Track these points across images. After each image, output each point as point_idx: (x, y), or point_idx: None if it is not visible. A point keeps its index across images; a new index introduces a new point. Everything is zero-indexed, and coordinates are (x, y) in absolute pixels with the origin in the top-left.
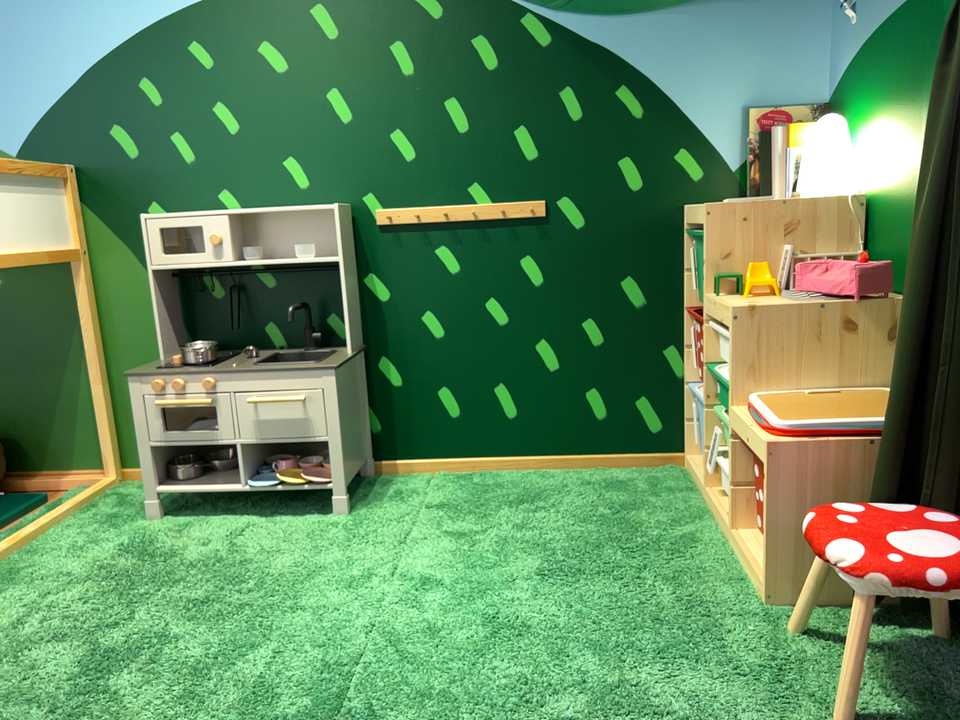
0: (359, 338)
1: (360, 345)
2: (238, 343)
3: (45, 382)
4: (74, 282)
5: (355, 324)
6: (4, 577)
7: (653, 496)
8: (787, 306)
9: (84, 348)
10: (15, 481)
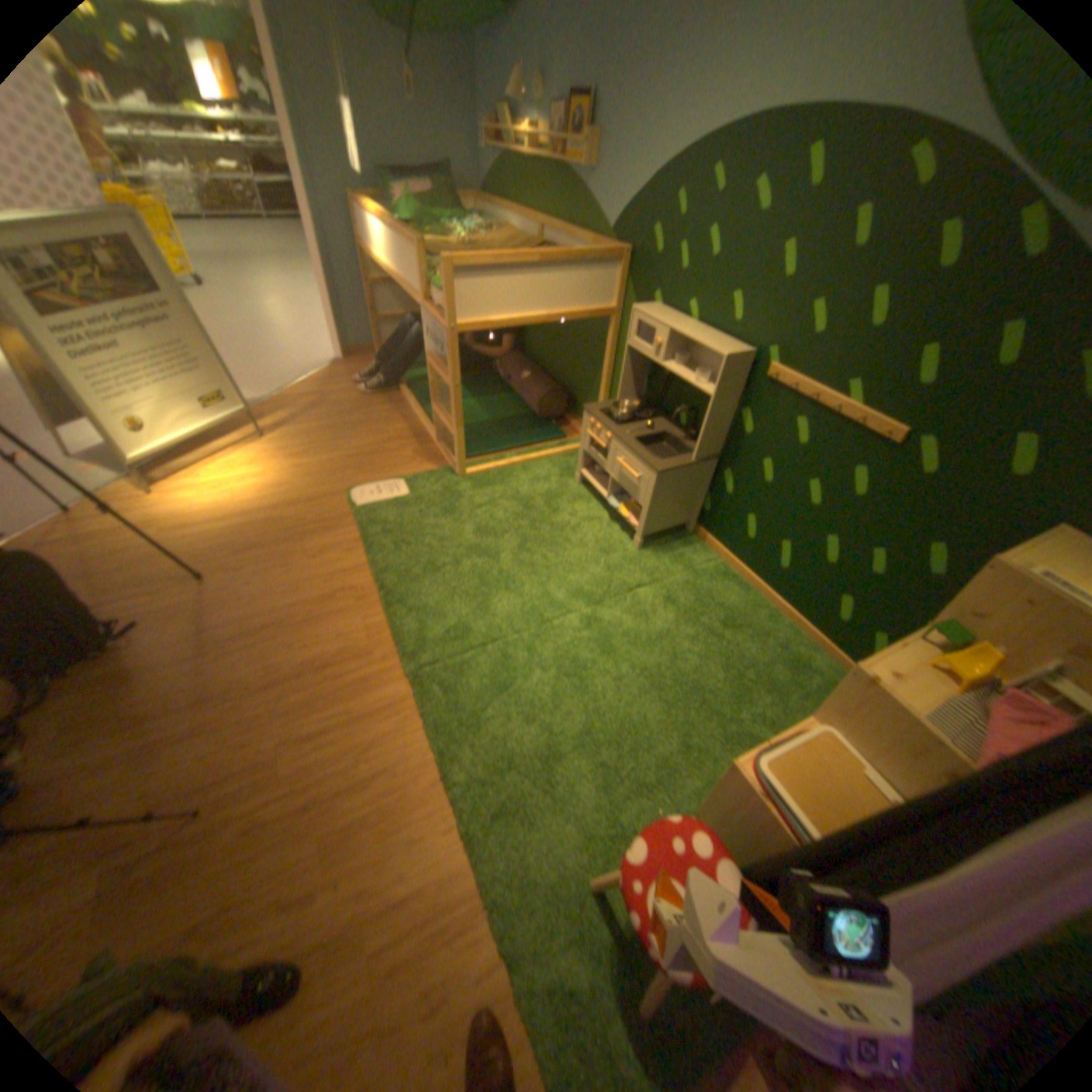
0: (721, 450)
1: (719, 454)
2: (663, 410)
3: (589, 376)
4: (607, 329)
5: (721, 440)
6: (504, 477)
7: (800, 698)
8: (903, 711)
9: (606, 368)
10: (566, 419)
